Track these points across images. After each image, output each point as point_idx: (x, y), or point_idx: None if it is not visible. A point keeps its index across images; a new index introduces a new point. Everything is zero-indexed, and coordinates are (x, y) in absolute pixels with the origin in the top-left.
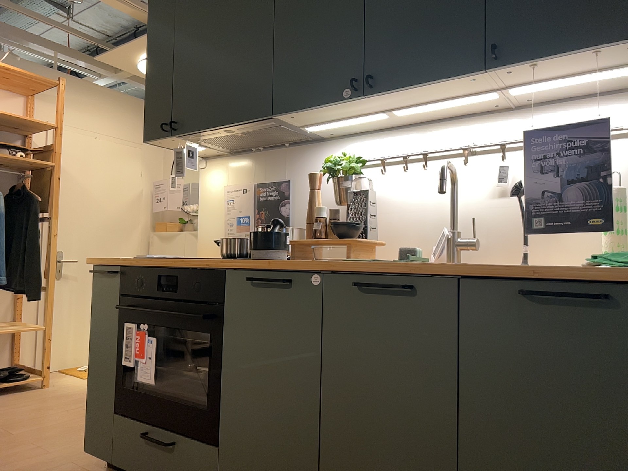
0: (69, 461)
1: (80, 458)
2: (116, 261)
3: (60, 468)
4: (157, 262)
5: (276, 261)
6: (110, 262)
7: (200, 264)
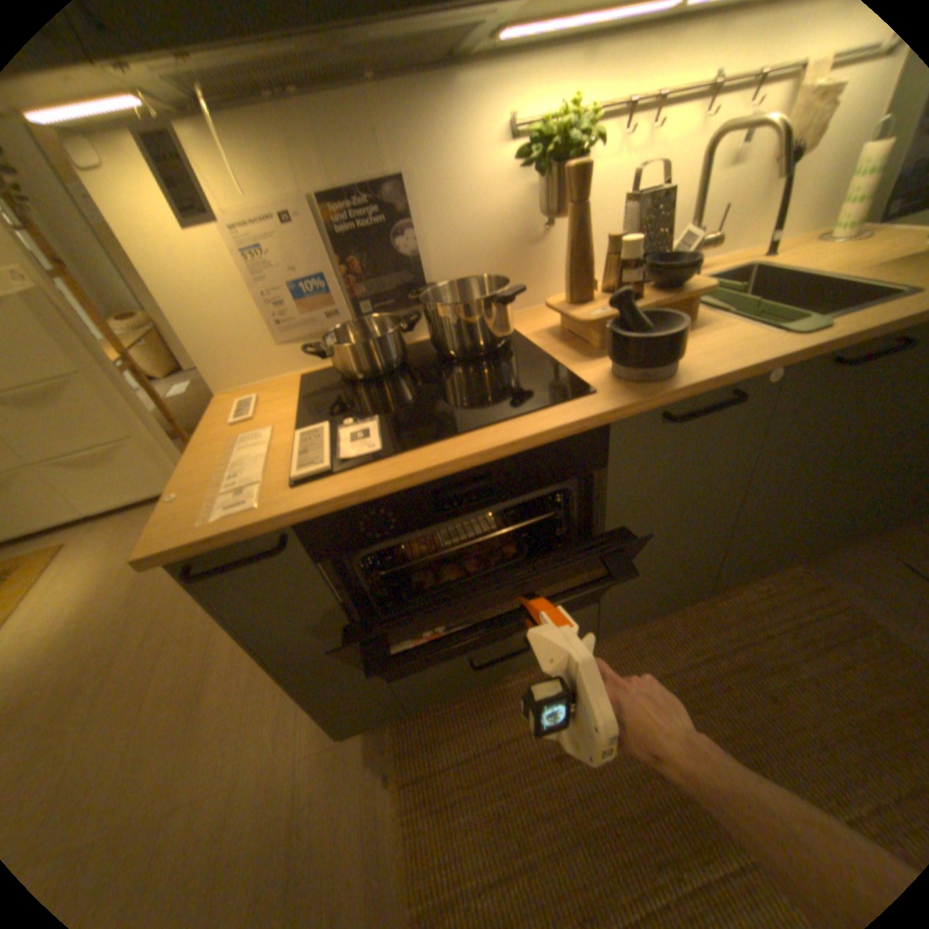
0: (284, 762)
1: (289, 743)
2: (278, 521)
3: (296, 780)
4: (404, 469)
5: (679, 366)
6: (248, 531)
7: (539, 431)
